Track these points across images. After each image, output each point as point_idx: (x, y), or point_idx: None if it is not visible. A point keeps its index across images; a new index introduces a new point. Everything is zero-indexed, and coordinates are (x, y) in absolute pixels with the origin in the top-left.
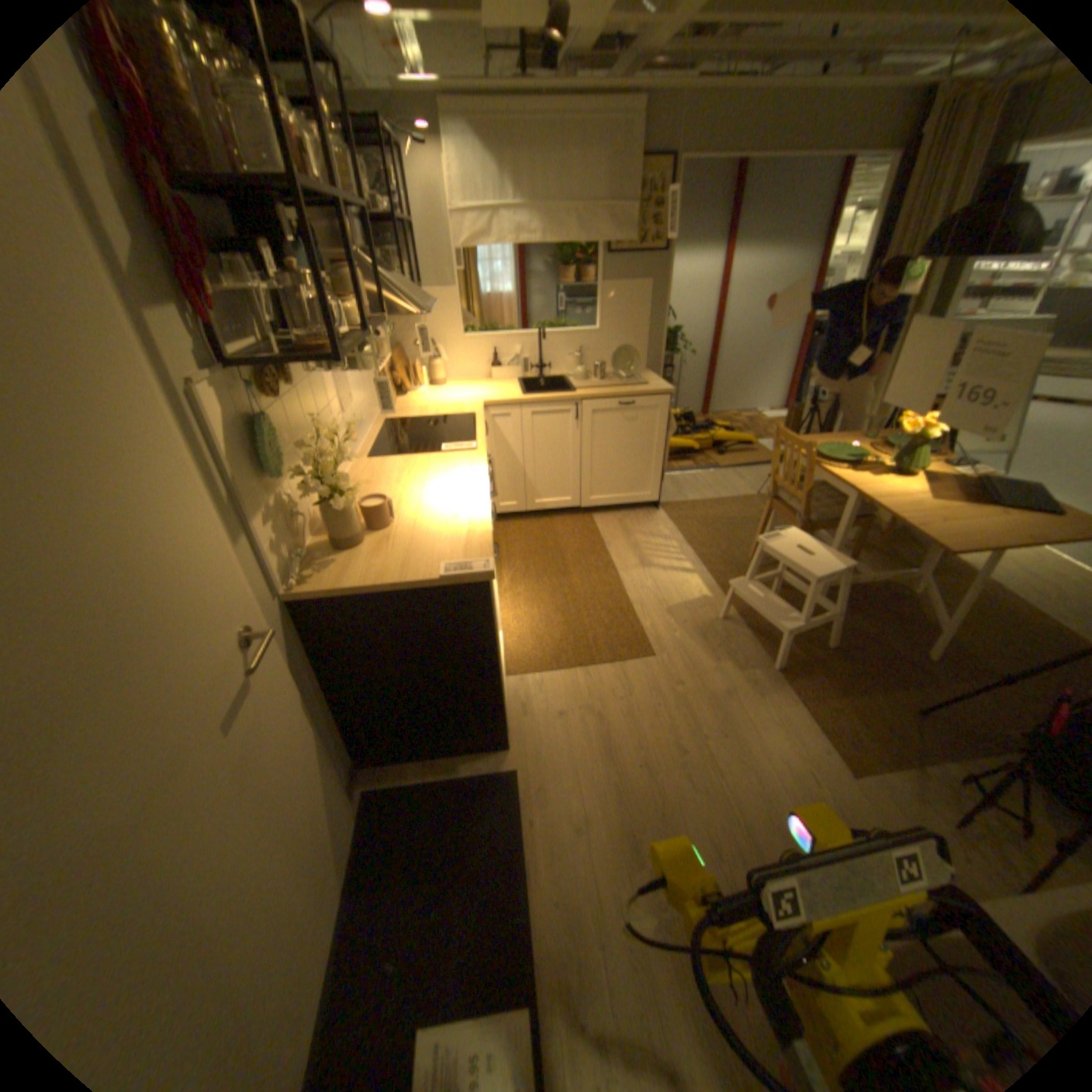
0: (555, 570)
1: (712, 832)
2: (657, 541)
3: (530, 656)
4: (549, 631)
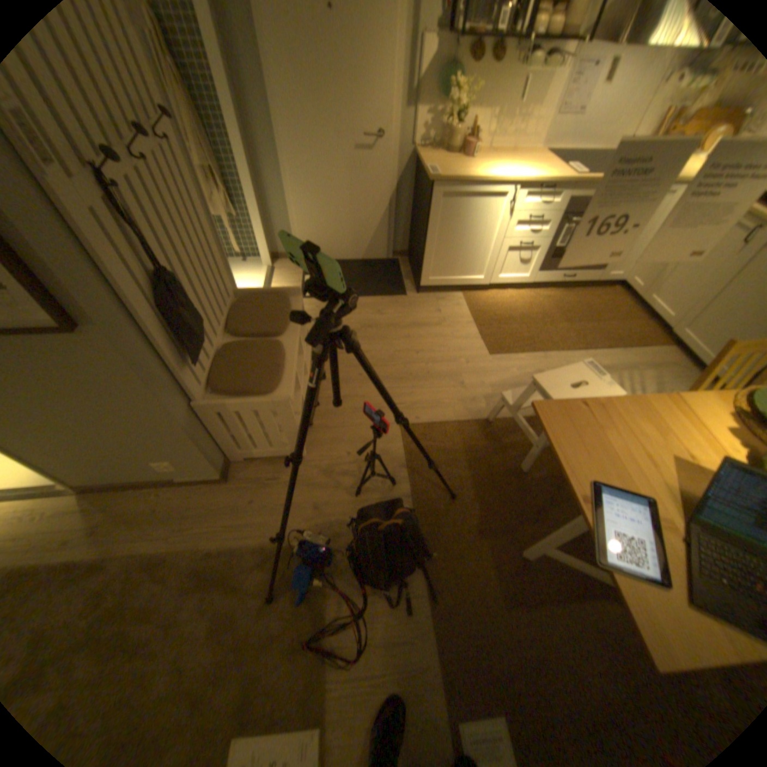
0: (571, 316)
1: (375, 353)
2: (653, 385)
3: (478, 301)
4: (502, 310)
